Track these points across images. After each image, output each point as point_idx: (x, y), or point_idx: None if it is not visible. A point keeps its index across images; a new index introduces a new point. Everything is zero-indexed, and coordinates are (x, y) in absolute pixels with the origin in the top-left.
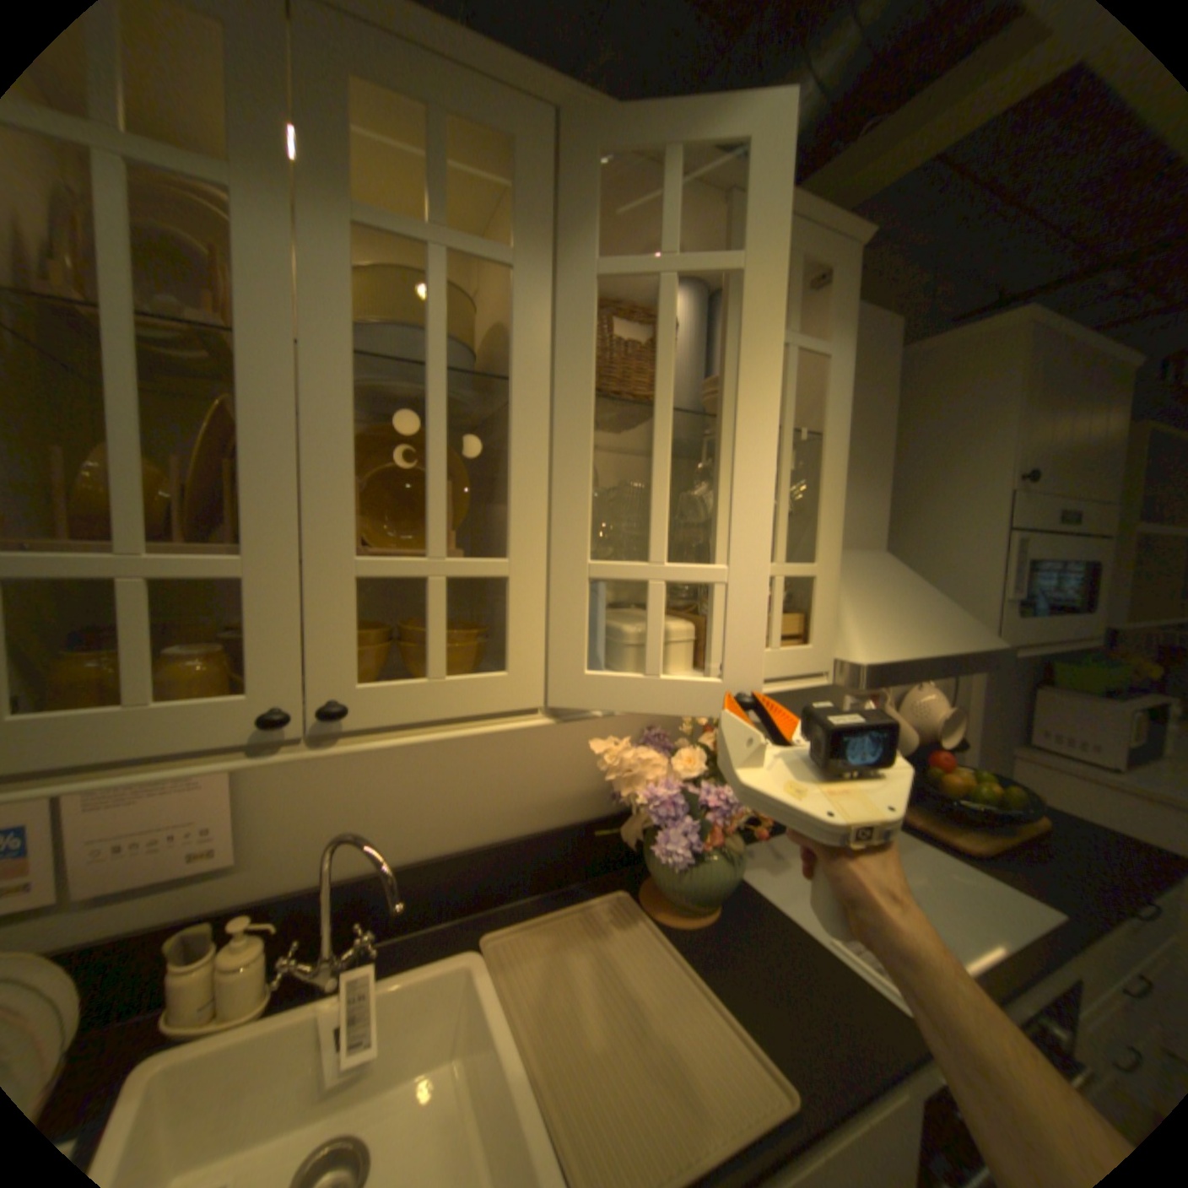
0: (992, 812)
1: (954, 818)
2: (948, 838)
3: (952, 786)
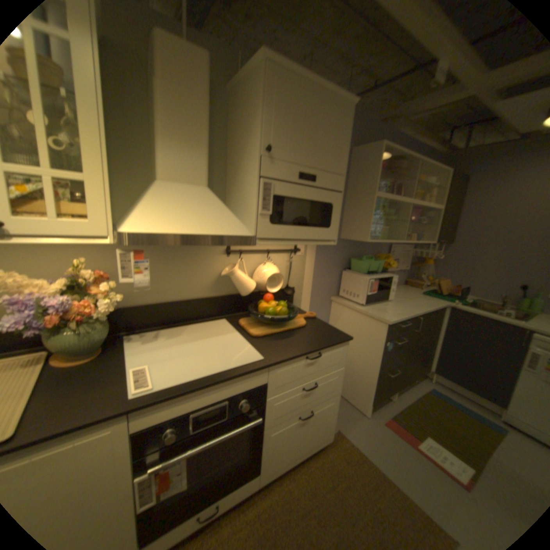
0: (274, 317)
1: (263, 321)
2: (250, 328)
3: (259, 306)
